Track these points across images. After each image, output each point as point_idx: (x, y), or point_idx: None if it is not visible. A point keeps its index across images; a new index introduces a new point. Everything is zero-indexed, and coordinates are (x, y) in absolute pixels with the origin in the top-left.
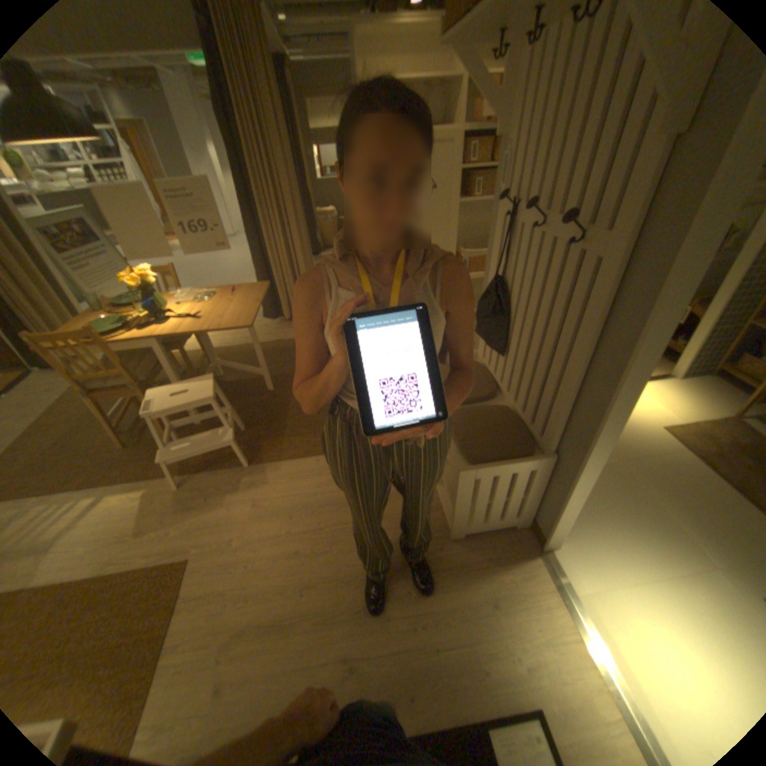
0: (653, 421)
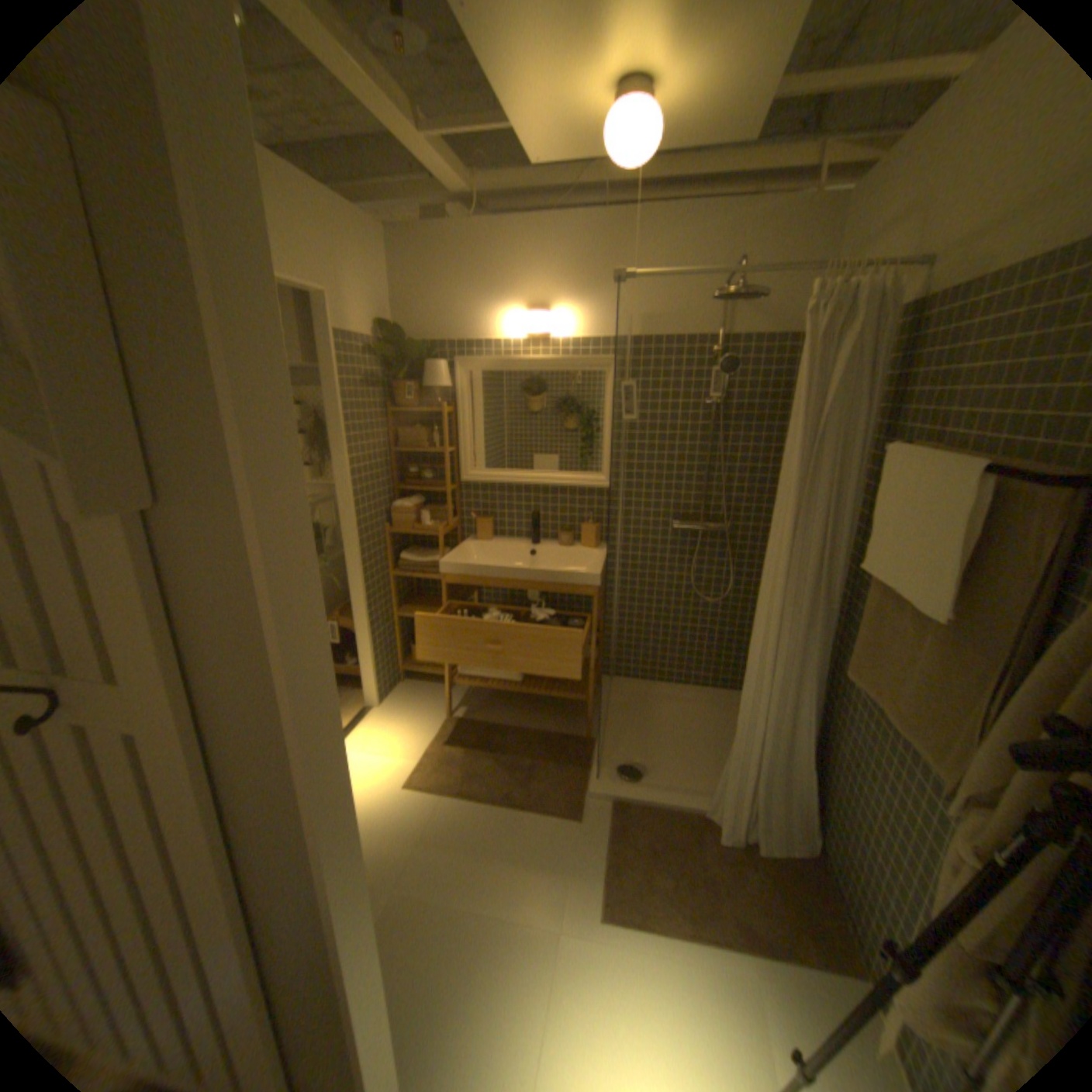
0: (388, 788)
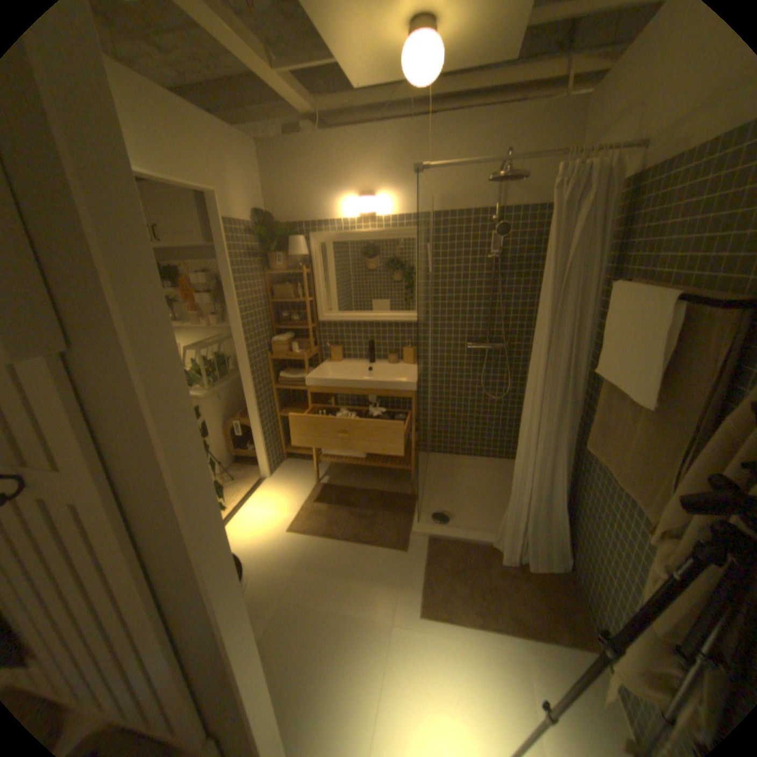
0: (276, 531)
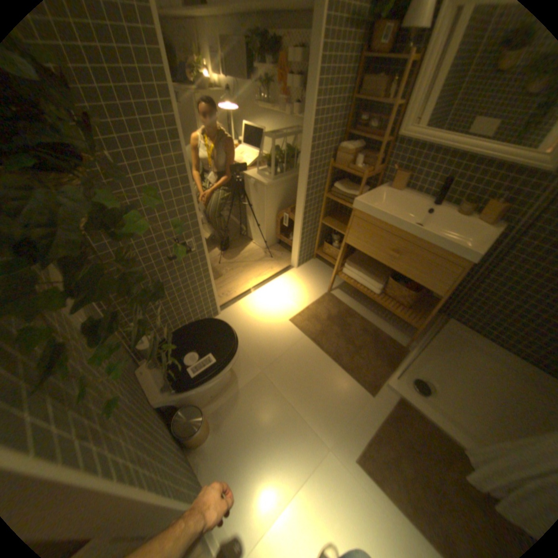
0: (282, 315)
